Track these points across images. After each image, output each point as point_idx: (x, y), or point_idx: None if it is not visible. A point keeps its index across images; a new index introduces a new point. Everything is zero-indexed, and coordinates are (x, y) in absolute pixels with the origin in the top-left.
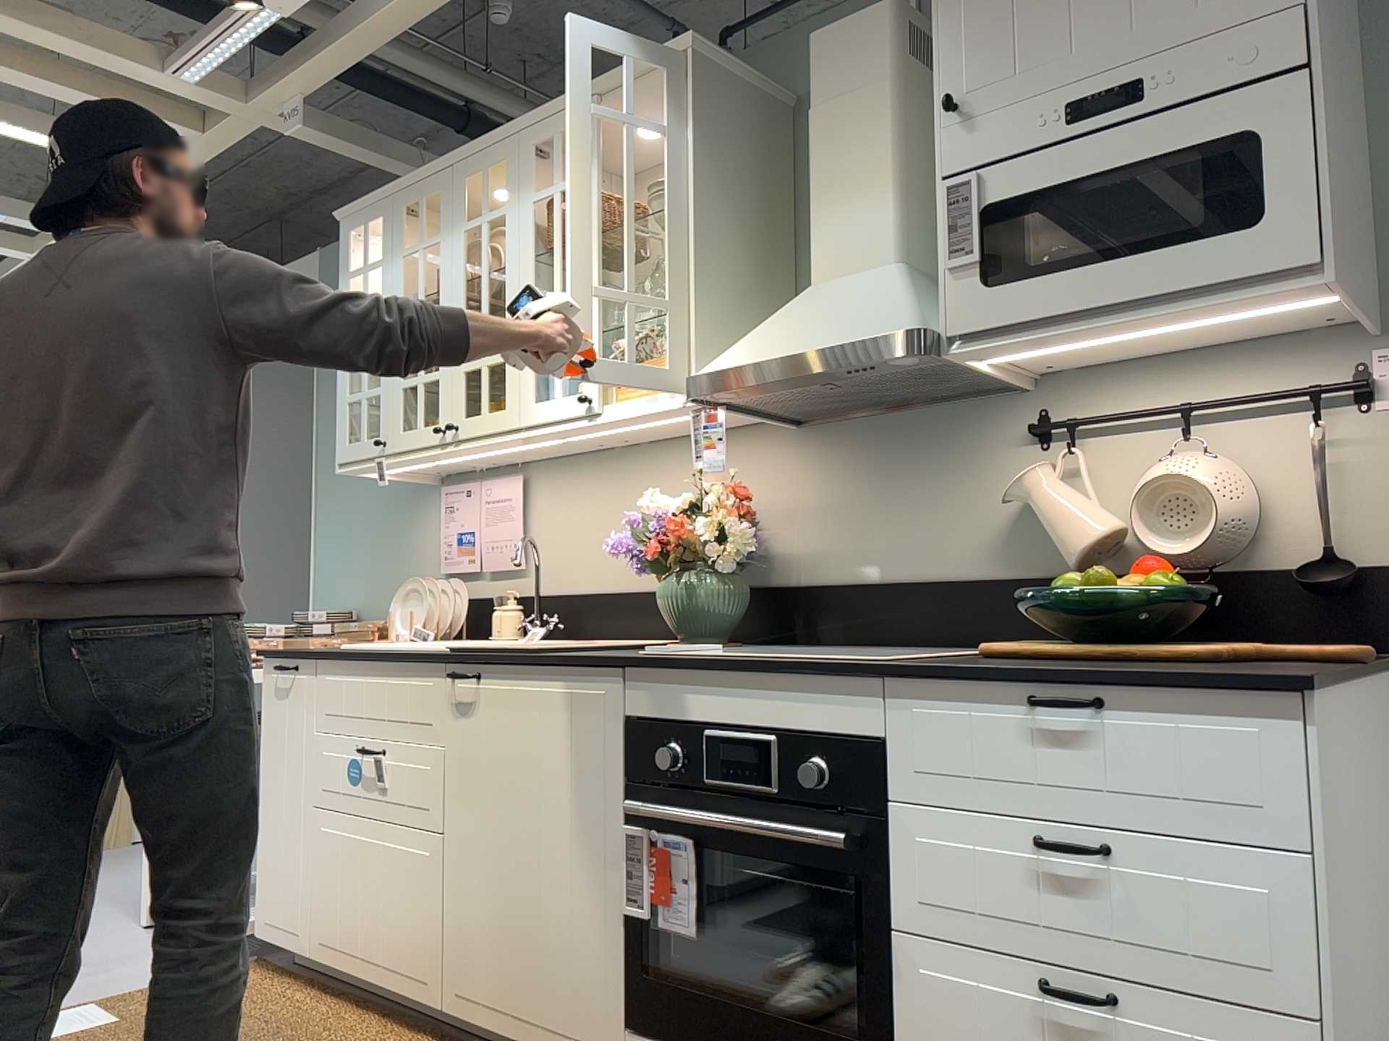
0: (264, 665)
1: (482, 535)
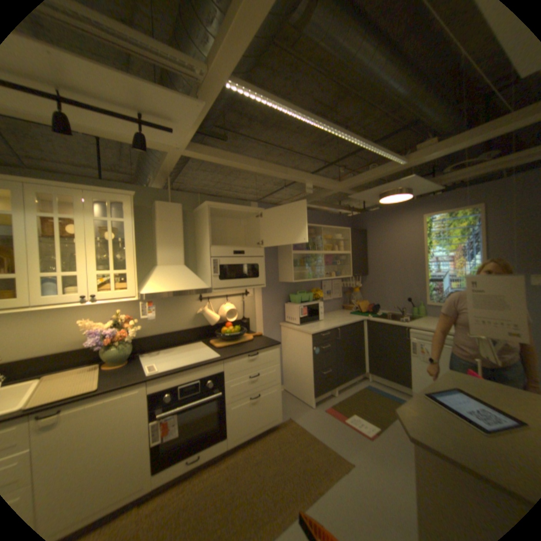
0: None
1: None
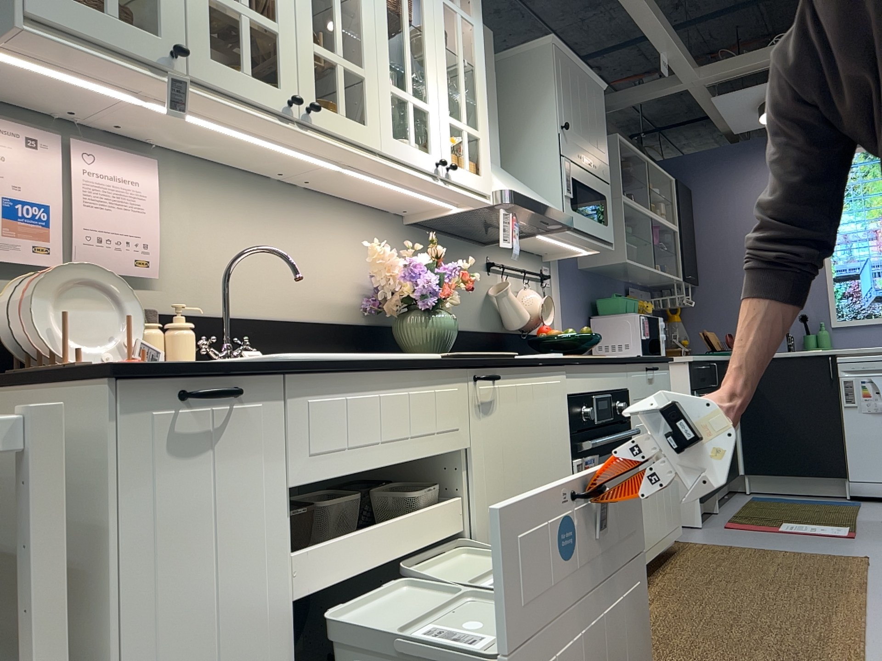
0: (107, 396)
1: (82, 217)
